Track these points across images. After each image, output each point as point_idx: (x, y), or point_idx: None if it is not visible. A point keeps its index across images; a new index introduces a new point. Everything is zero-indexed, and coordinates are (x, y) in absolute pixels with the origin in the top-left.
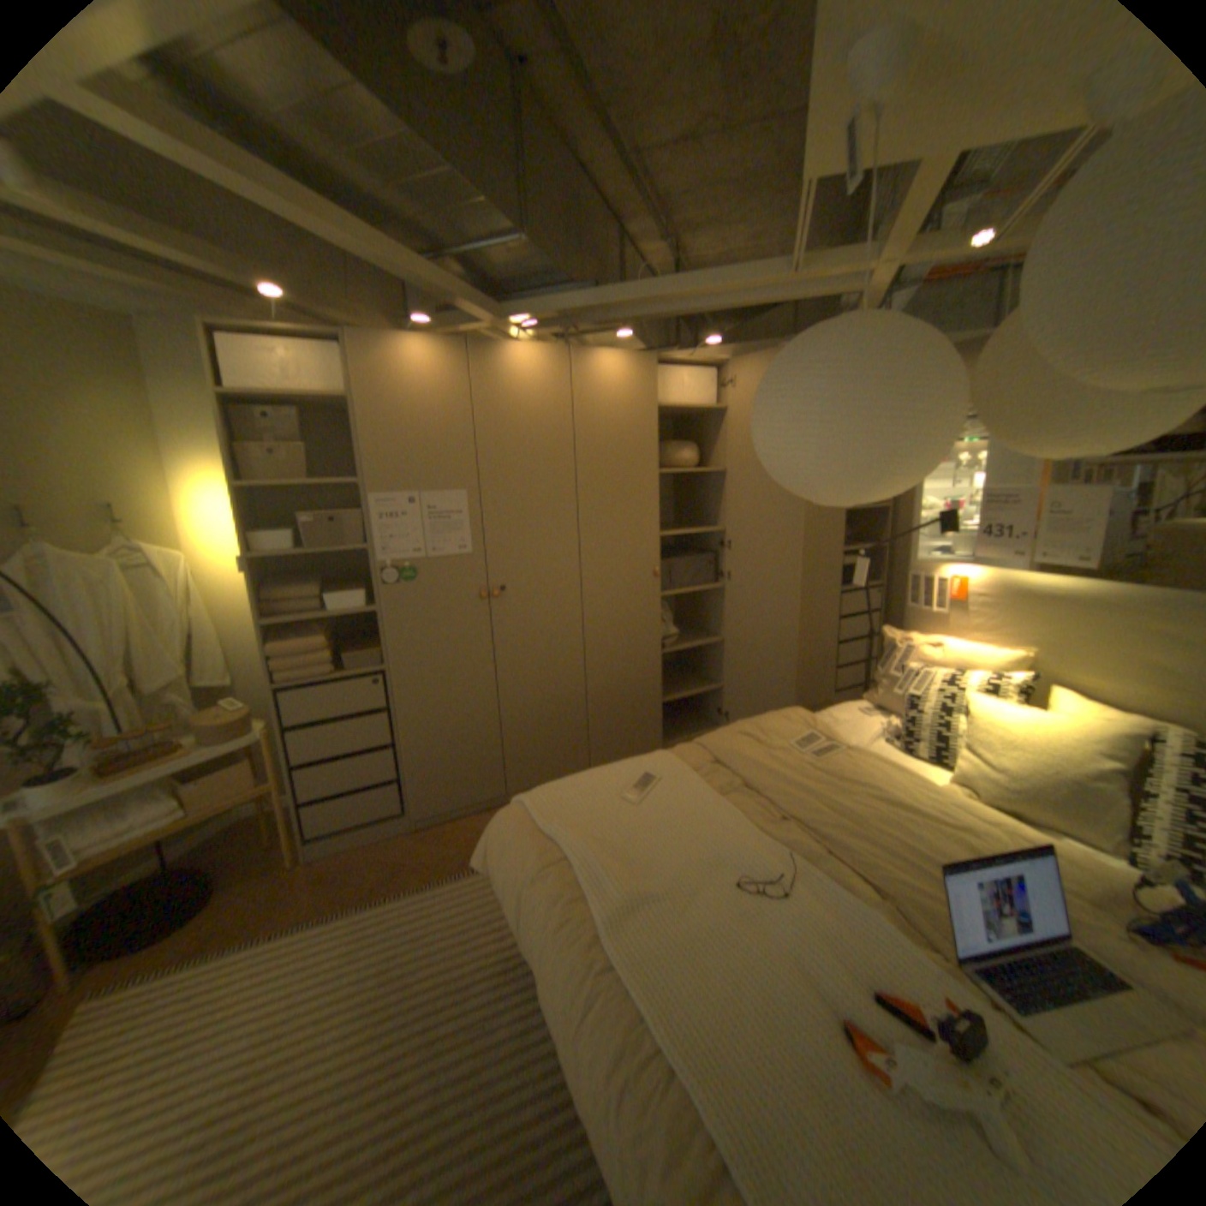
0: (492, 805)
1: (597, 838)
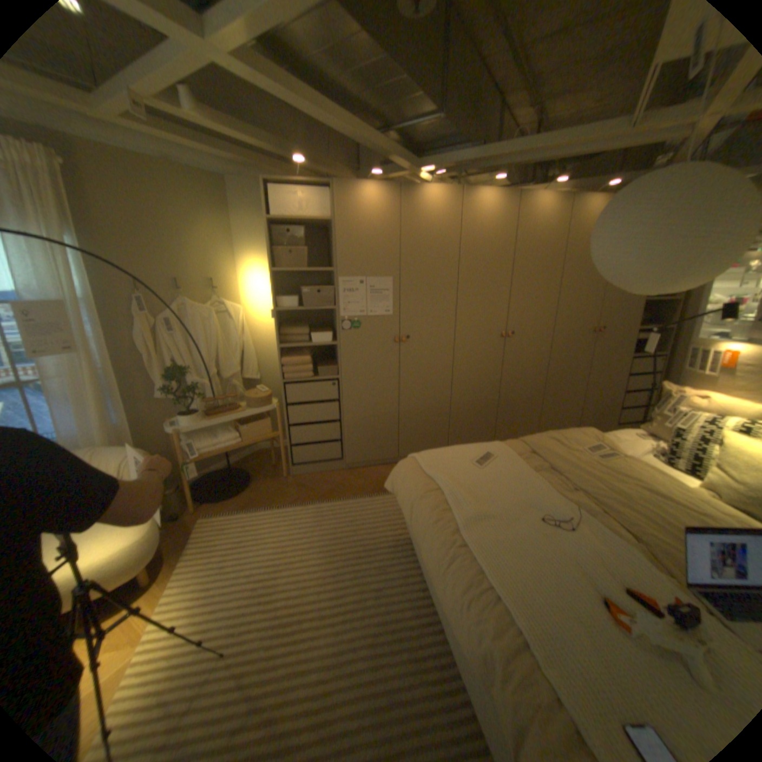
0: (389, 462)
1: (458, 482)
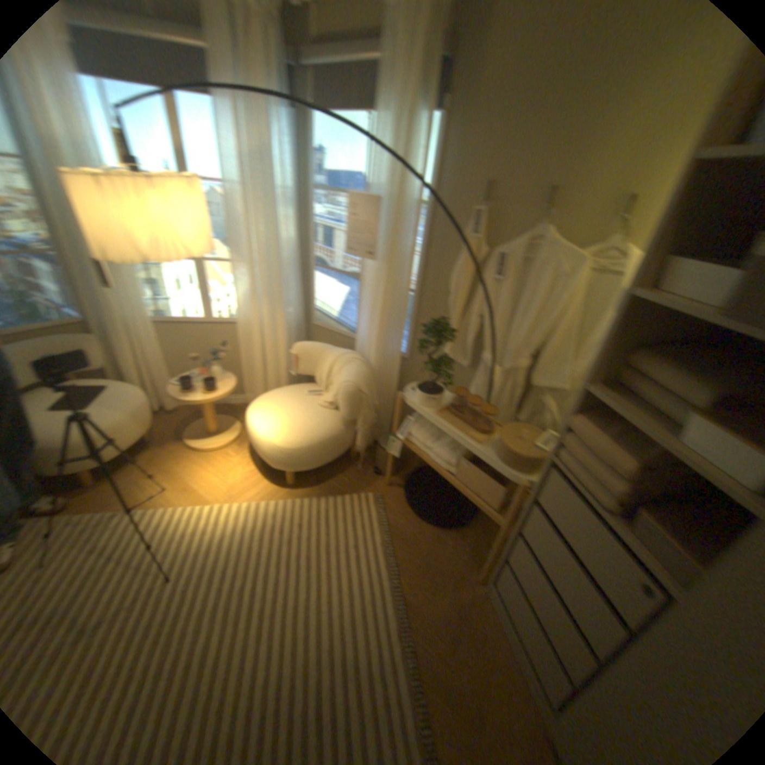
0: None
1: None
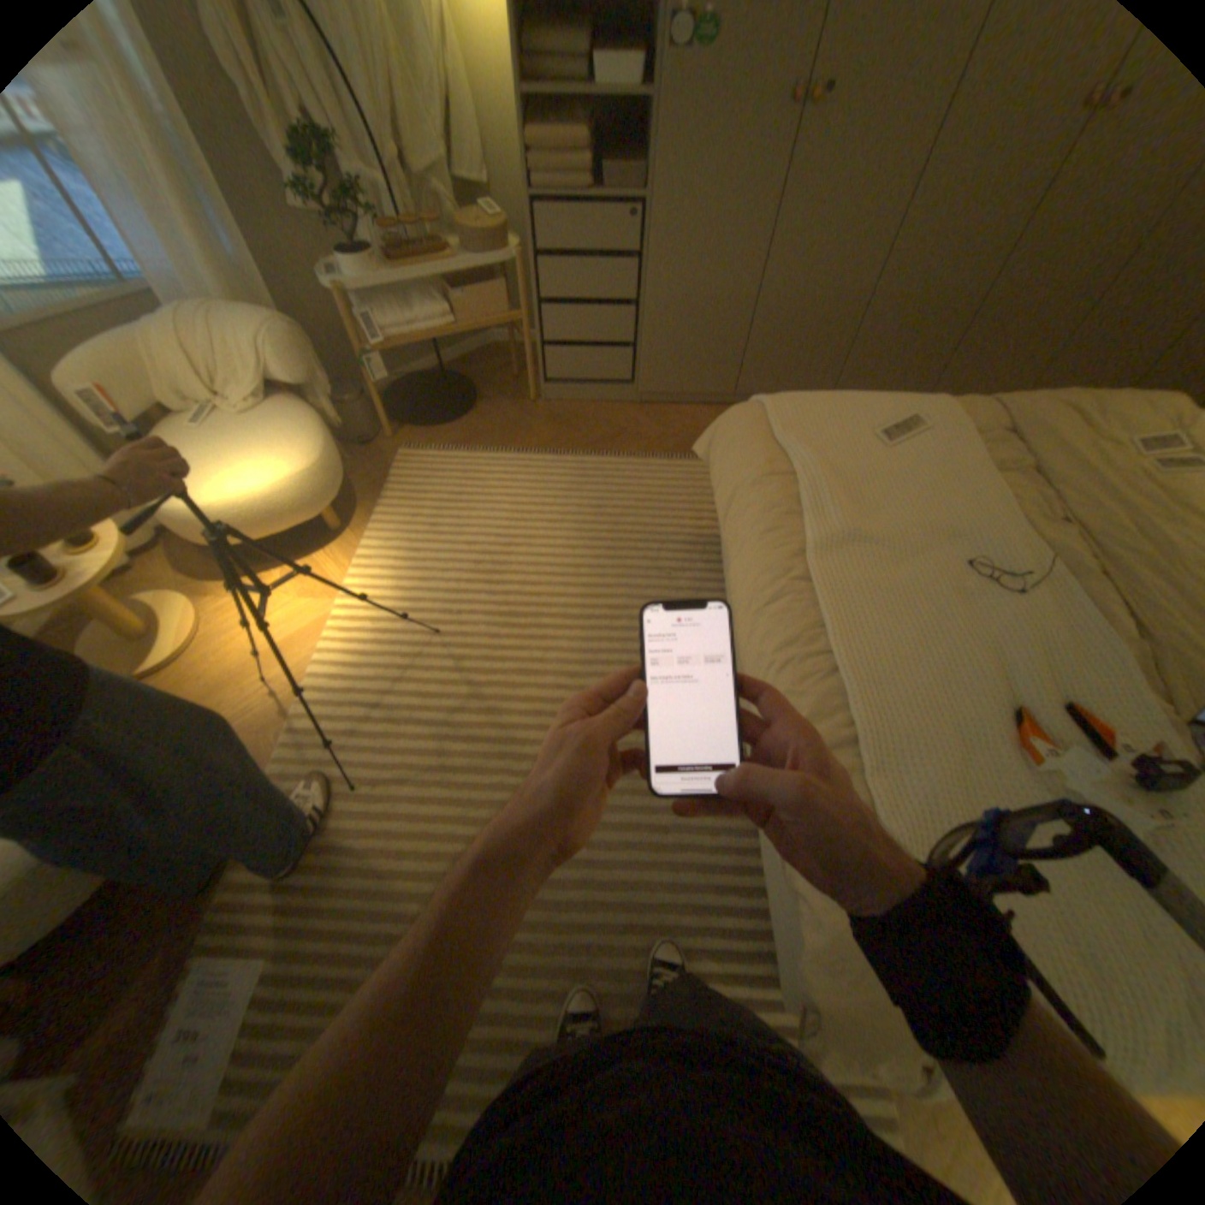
0: (715, 400)
1: (832, 466)
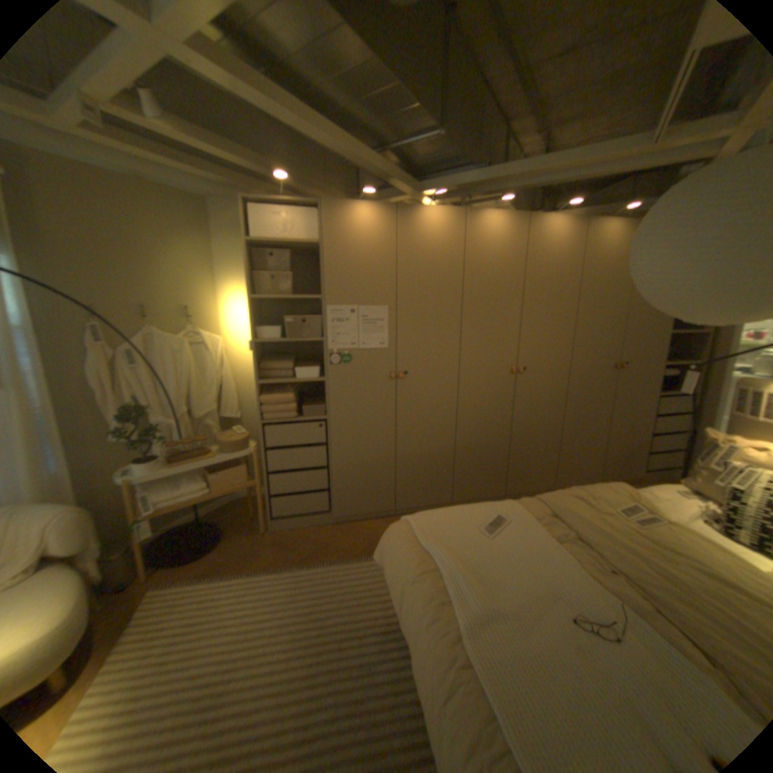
0: (386, 514)
1: (462, 559)
